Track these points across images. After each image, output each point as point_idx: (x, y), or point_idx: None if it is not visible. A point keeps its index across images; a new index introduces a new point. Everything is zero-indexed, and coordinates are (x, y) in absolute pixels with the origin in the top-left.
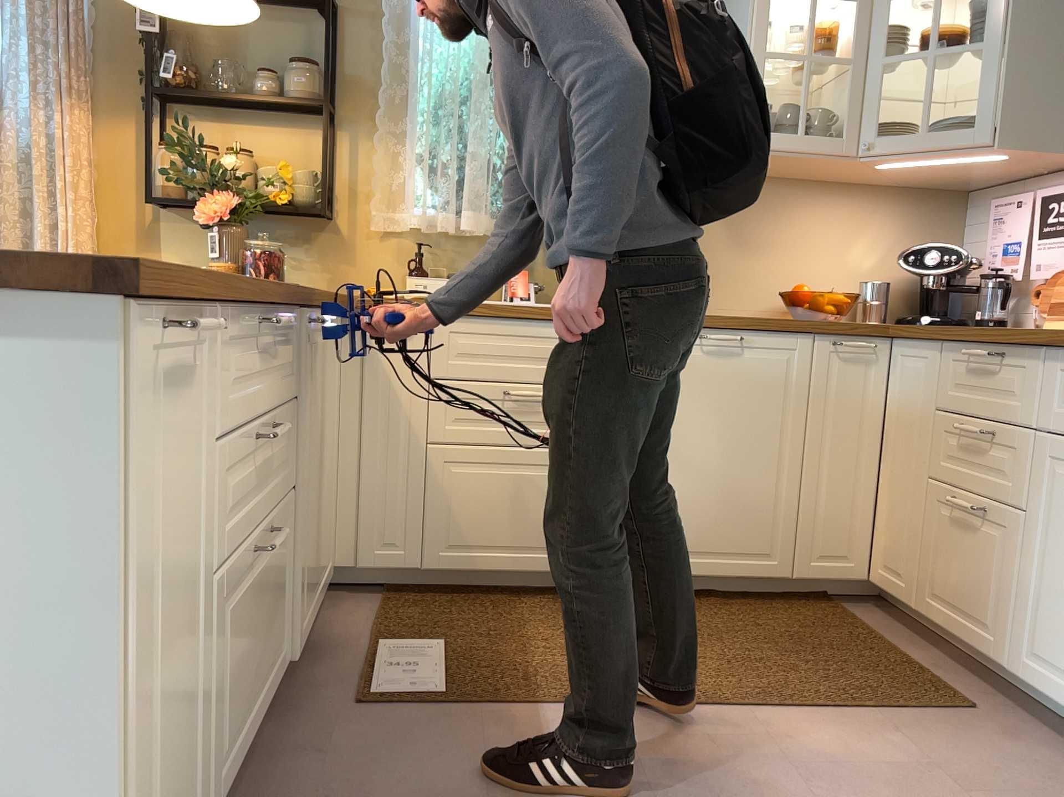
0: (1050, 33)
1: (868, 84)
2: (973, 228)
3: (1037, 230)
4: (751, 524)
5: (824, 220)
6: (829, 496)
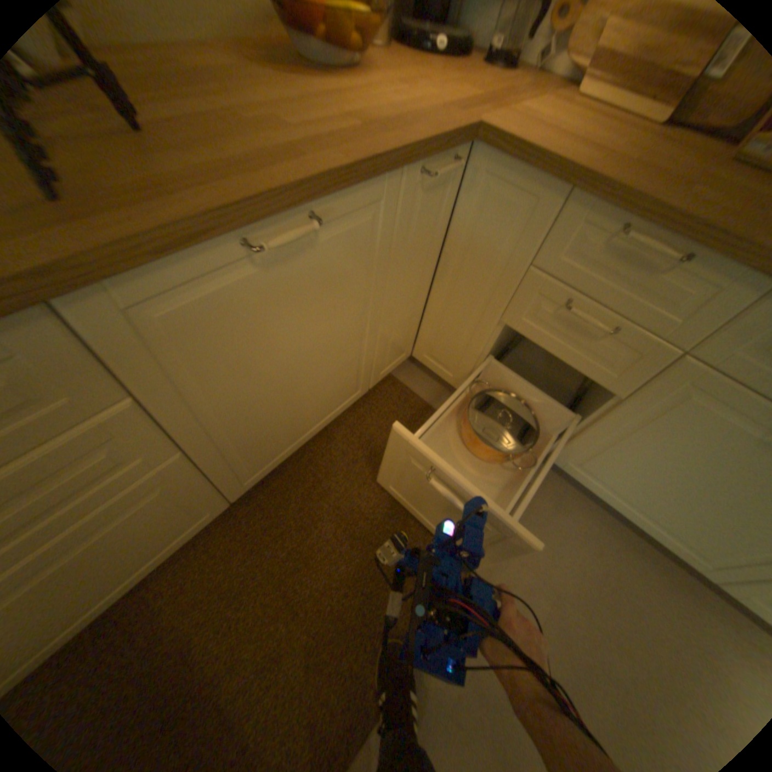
0: None
1: None
2: None
3: None
4: (341, 387)
5: None
6: (395, 327)
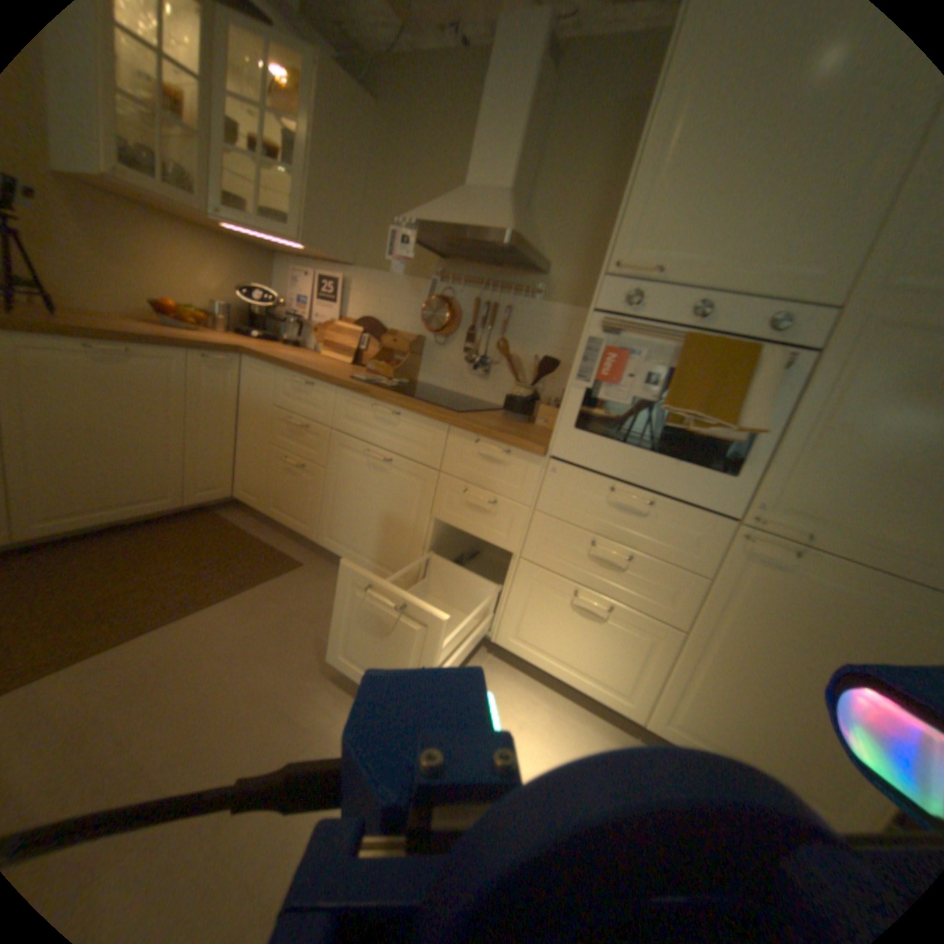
0: (327, 178)
1: (211, 158)
2: (277, 277)
3: (315, 293)
4: (147, 480)
5: (177, 248)
6: (204, 453)
